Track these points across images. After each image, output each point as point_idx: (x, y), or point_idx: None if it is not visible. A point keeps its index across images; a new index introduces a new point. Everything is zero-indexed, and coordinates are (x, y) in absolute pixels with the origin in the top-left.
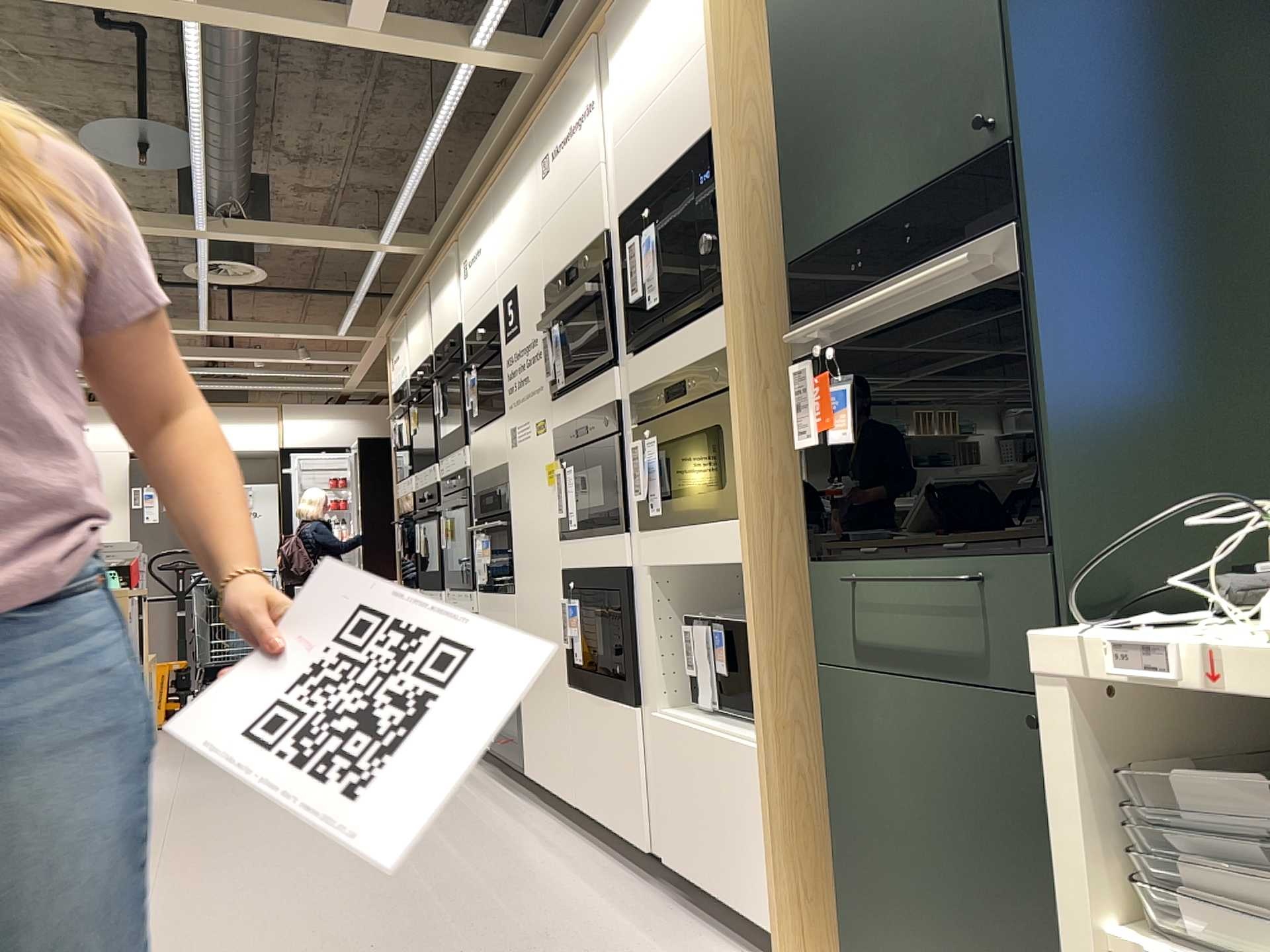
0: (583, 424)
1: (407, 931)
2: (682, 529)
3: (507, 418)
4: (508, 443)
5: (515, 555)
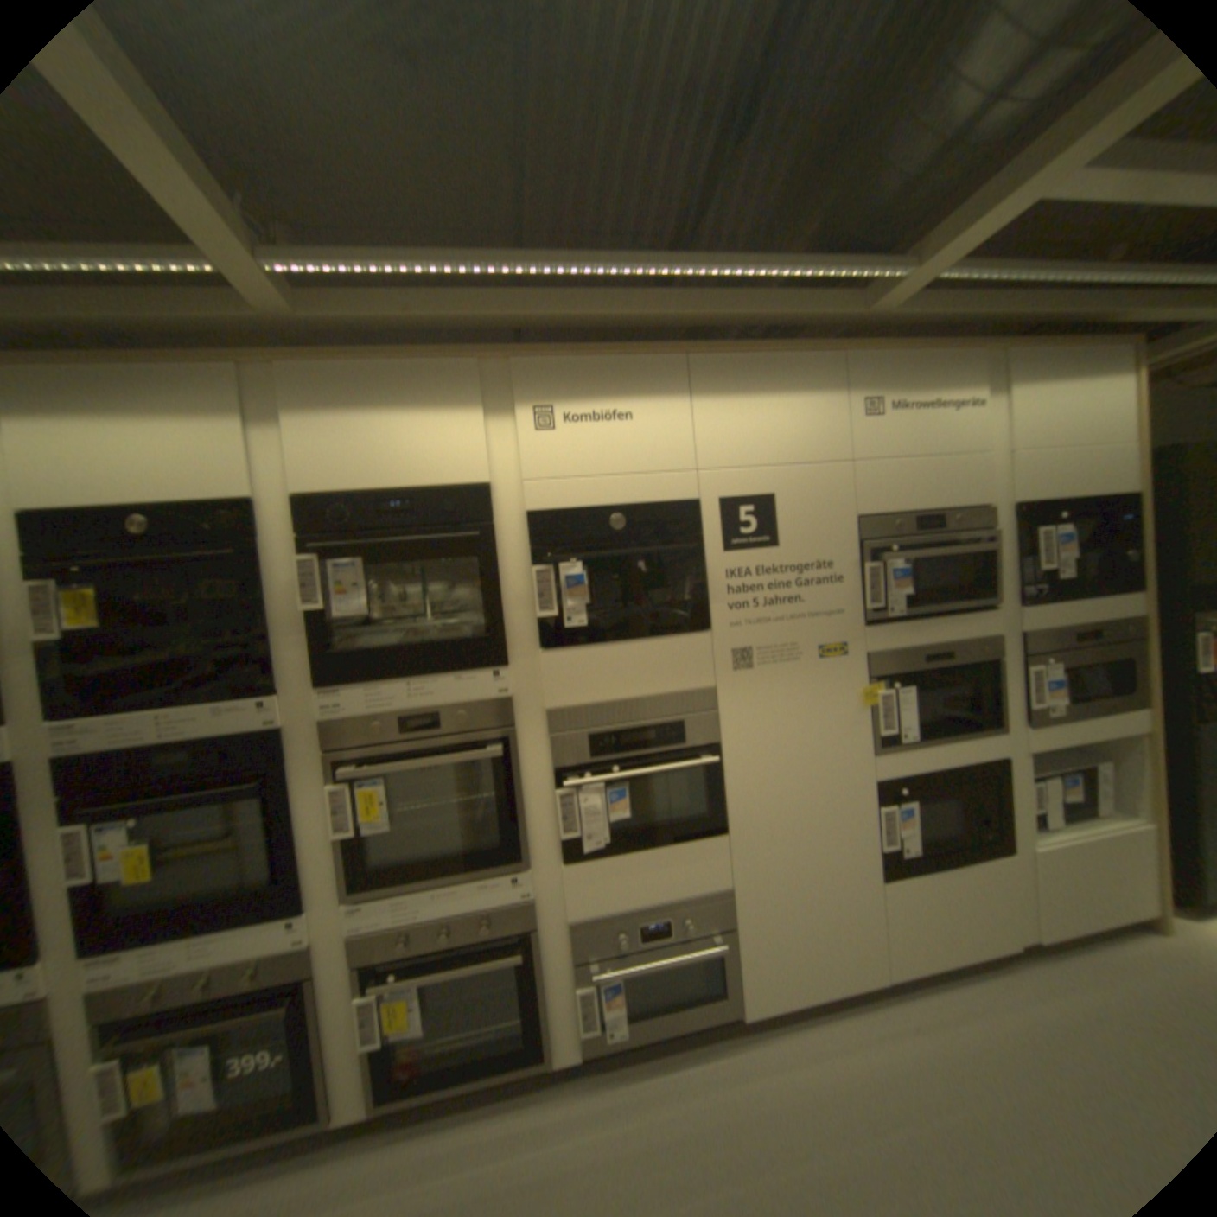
0: (941, 652)
1: None
2: (1082, 723)
3: (723, 637)
4: (725, 665)
5: (735, 791)
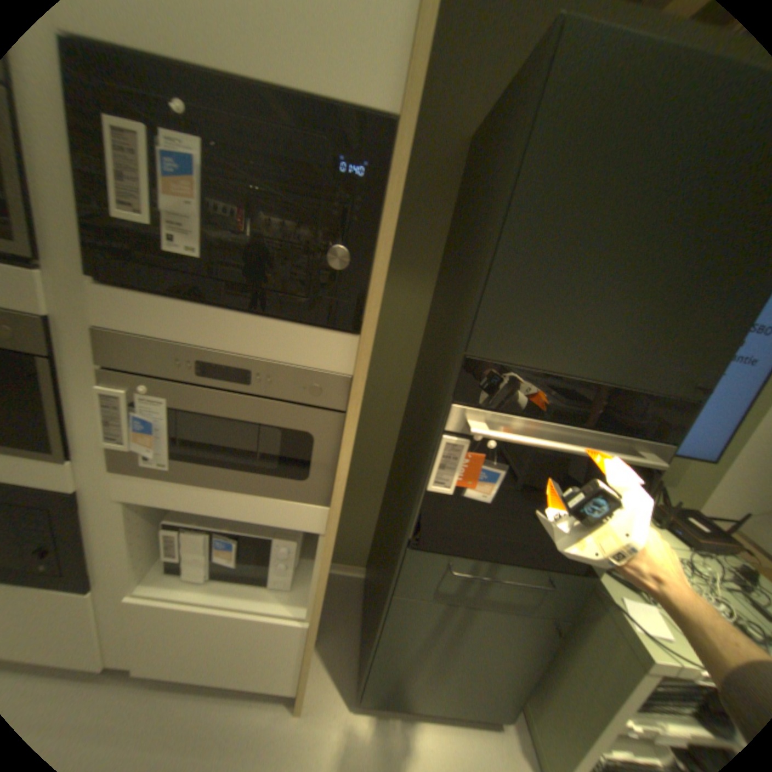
0: None
1: None
2: (198, 488)
3: None
4: None
5: None
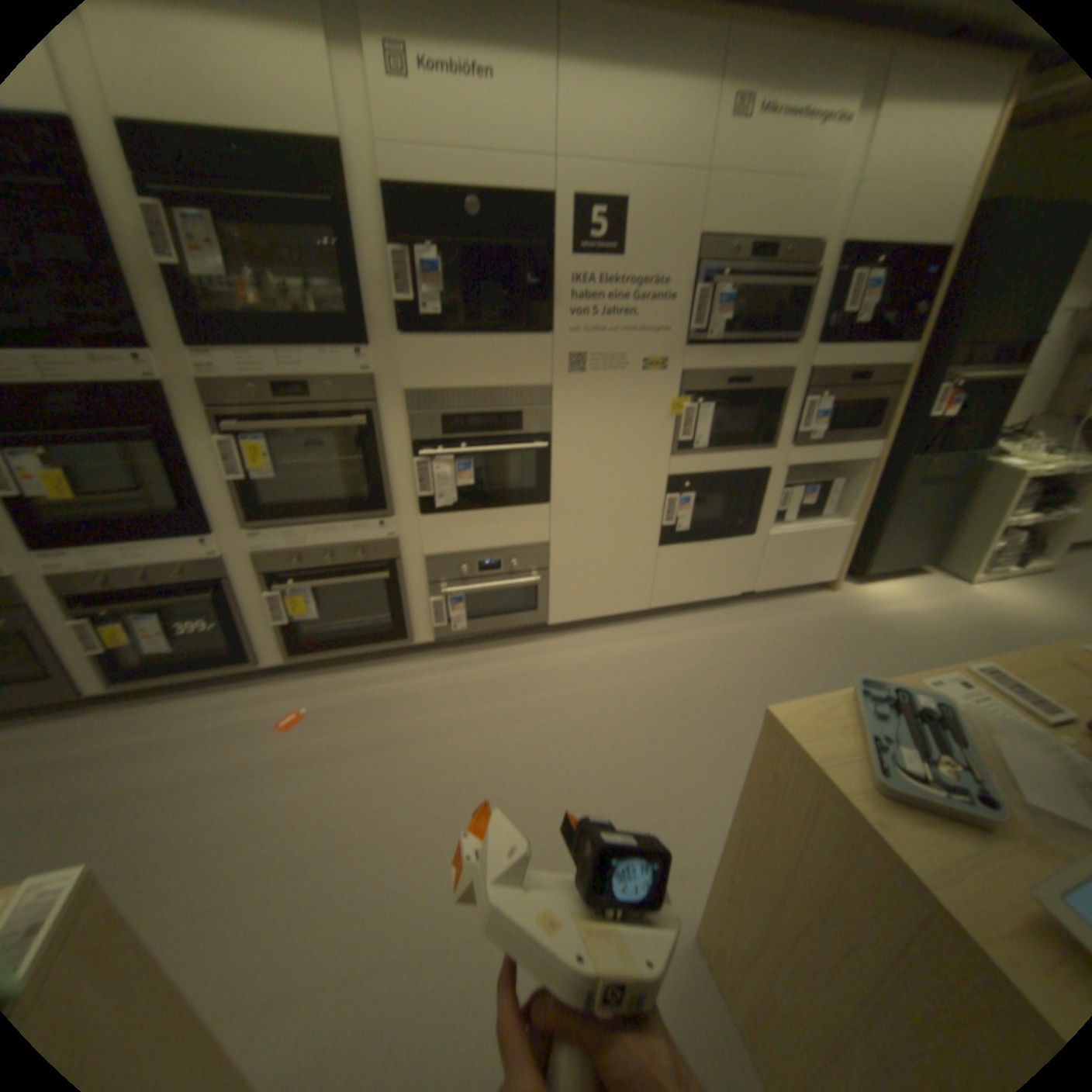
0: (742, 375)
1: (805, 685)
2: (831, 445)
3: (563, 340)
4: (562, 366)
5: (559, 471)
